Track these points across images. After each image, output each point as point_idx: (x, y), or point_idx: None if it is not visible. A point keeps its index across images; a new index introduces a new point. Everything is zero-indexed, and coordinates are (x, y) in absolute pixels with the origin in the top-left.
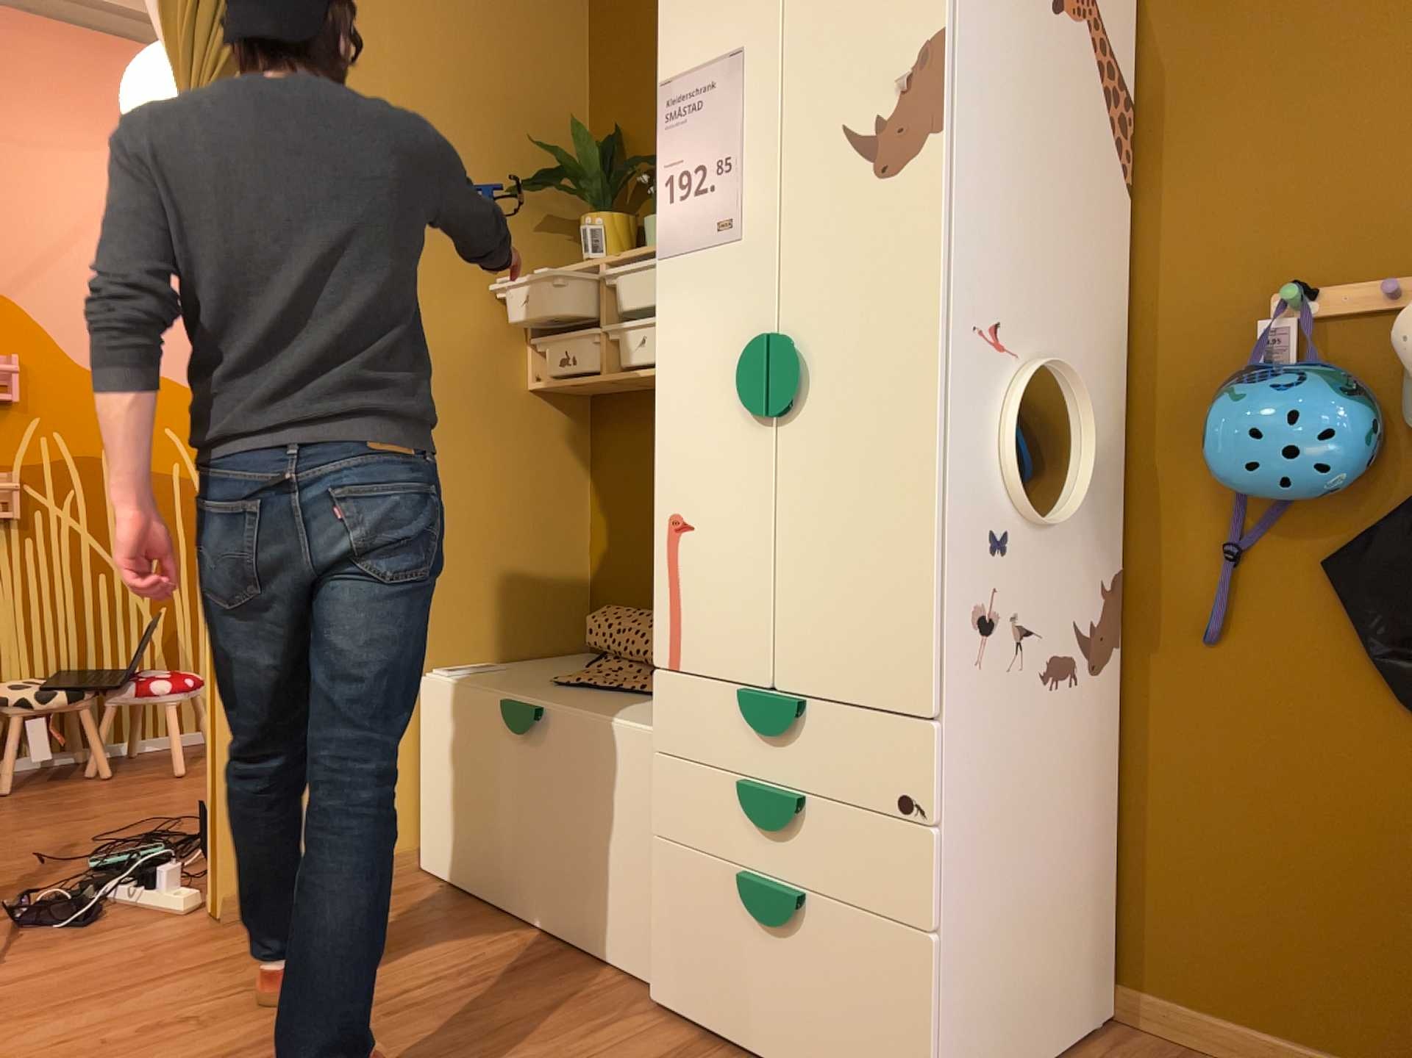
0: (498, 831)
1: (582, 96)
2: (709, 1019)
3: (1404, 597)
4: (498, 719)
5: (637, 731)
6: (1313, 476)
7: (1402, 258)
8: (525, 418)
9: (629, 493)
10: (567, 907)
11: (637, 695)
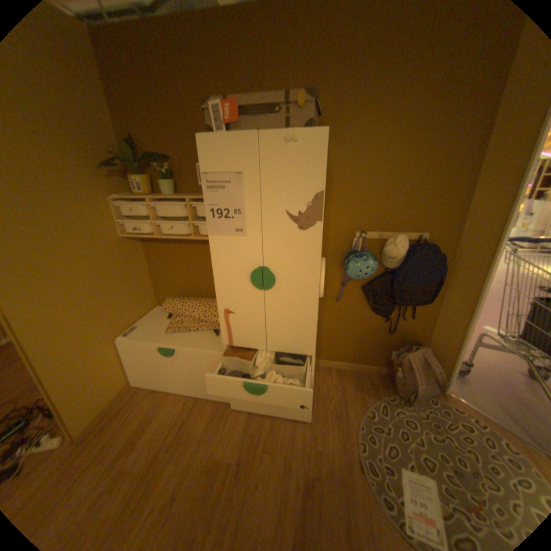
0: (163, 377)
1: (106, 115)
2: (250, 410)
3: (376, 295)
4: (156, 352)
5: (214, 354)
6: (367, 277)
7: (383, 227)
8: (121, 247)
9: (164, 263)
10: (195, 391)
11: (197, 332)
